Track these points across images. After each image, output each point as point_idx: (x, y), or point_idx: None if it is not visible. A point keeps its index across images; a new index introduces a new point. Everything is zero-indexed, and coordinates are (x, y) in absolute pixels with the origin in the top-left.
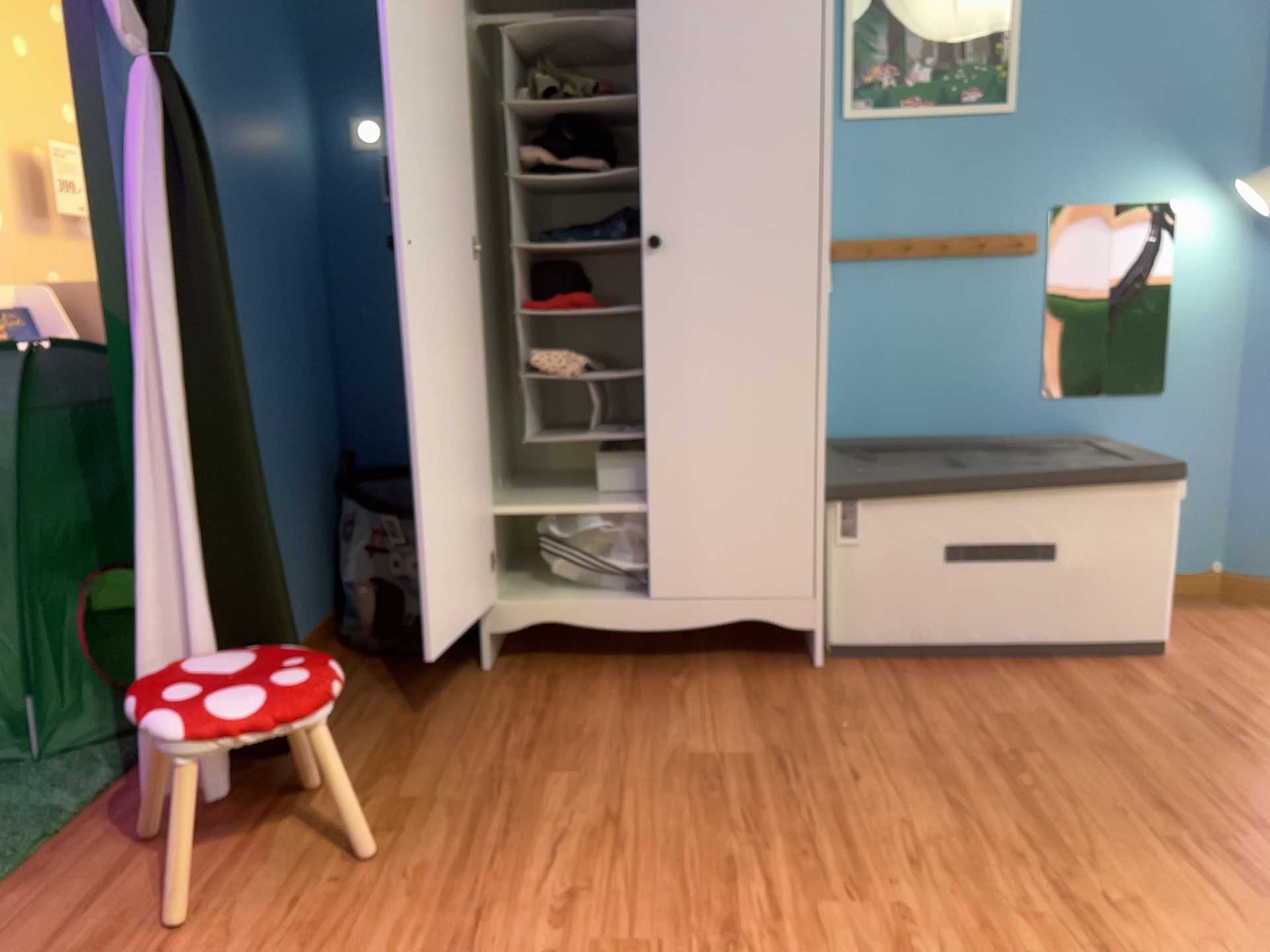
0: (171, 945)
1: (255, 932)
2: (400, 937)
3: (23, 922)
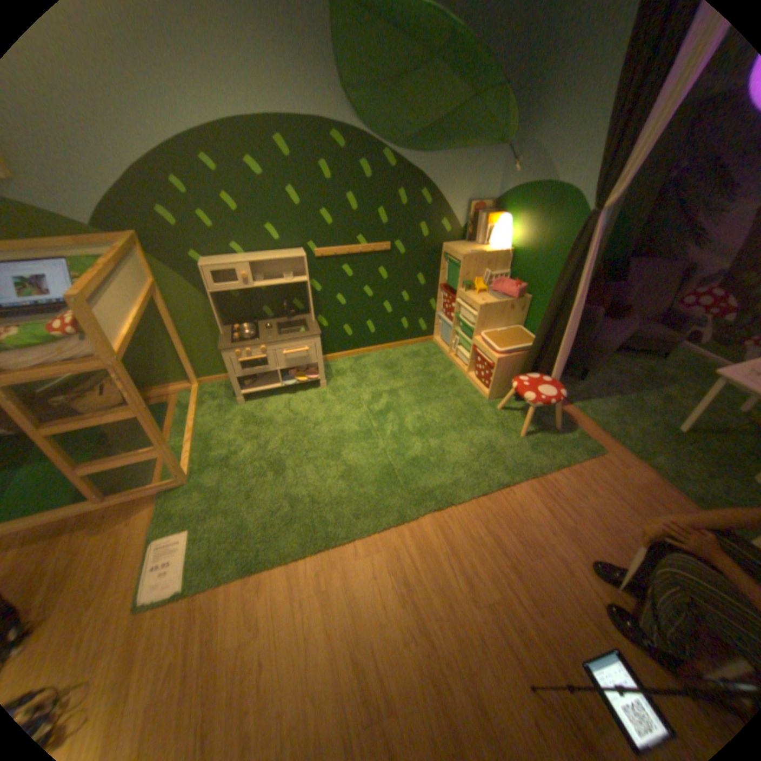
0: (633, 516)
1: (624, 528)
2: (590, 540)
3: (675, 509)
